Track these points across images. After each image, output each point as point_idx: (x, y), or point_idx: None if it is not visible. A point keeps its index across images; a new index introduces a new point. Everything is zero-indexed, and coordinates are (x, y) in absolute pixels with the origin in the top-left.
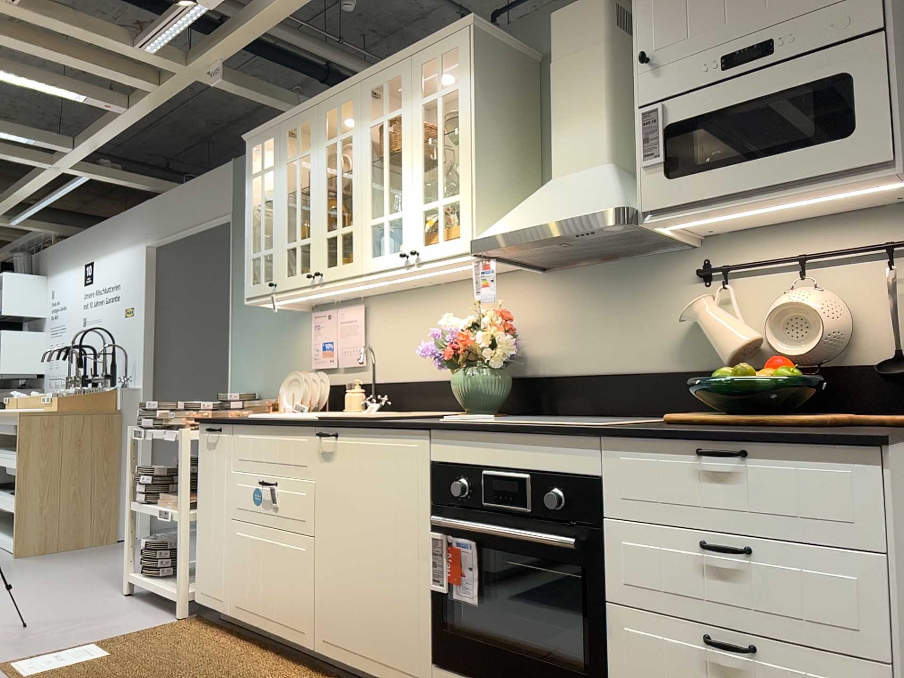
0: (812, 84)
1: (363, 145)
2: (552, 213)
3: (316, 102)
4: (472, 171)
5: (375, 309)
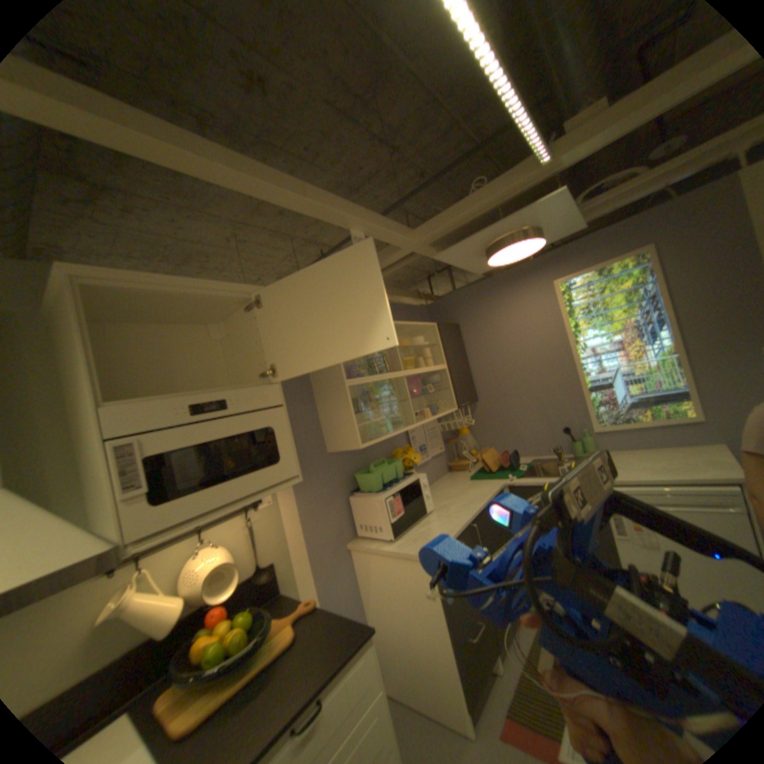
0: (255, 430)
1: None
2: None
3: None
4: None
5: None
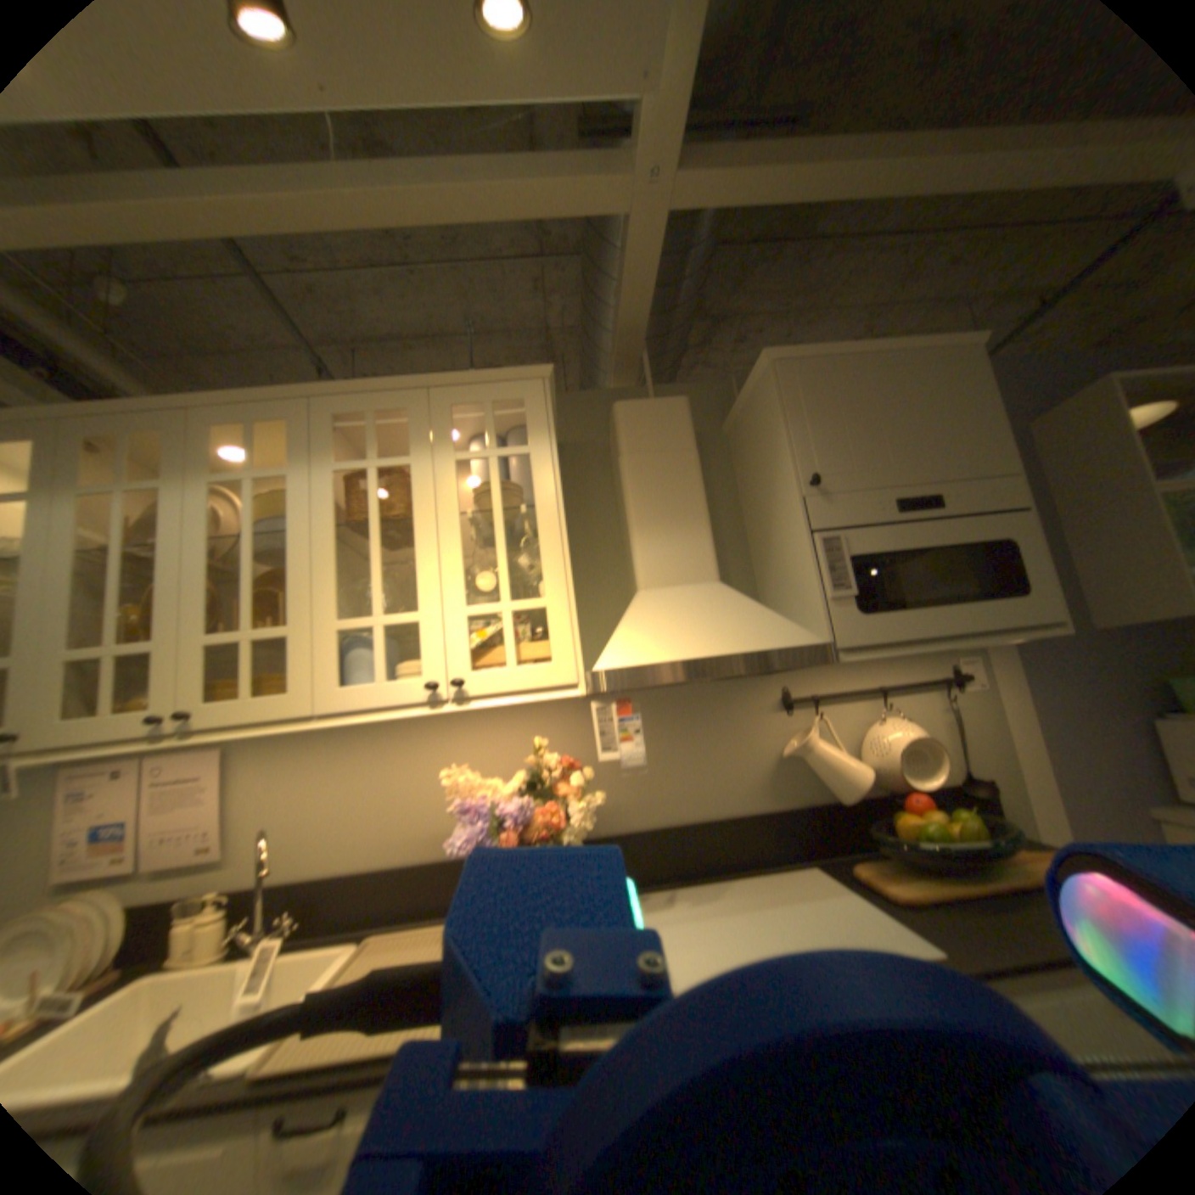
0: (986, 542)
1: (315, 497)
2: (715, 640)
3: (181, 403)
4: (567, 570)
5: (246, 759)
